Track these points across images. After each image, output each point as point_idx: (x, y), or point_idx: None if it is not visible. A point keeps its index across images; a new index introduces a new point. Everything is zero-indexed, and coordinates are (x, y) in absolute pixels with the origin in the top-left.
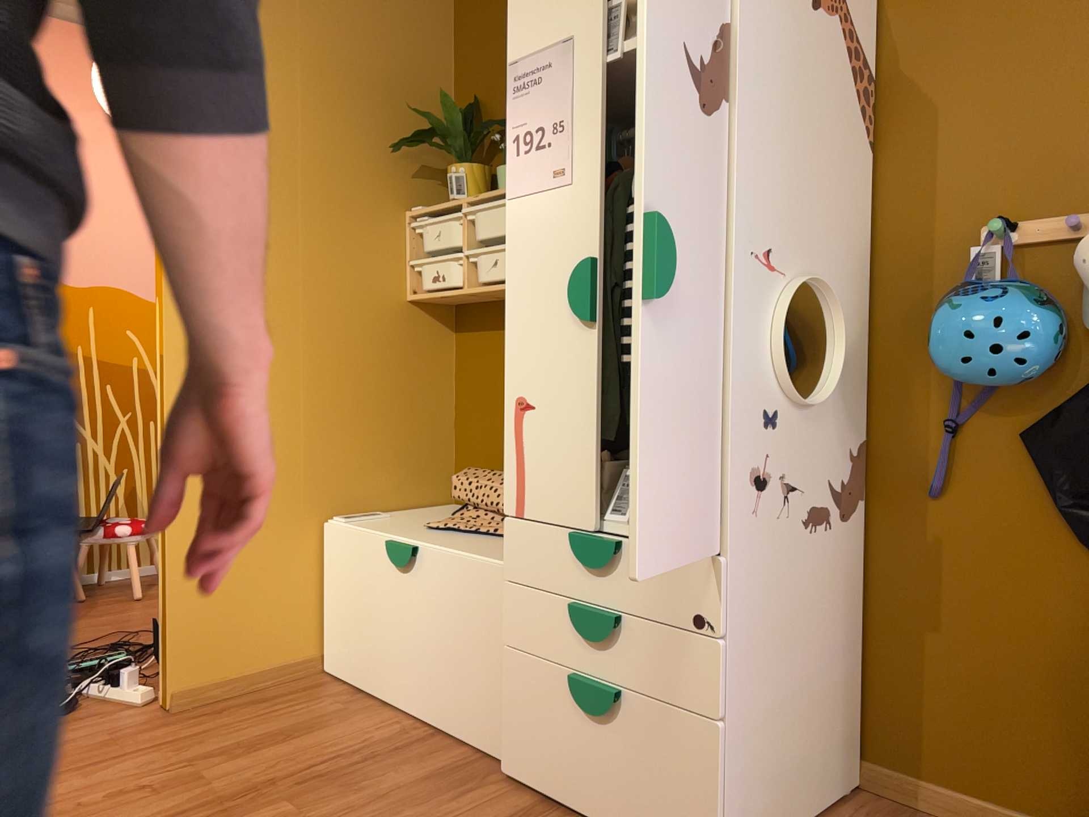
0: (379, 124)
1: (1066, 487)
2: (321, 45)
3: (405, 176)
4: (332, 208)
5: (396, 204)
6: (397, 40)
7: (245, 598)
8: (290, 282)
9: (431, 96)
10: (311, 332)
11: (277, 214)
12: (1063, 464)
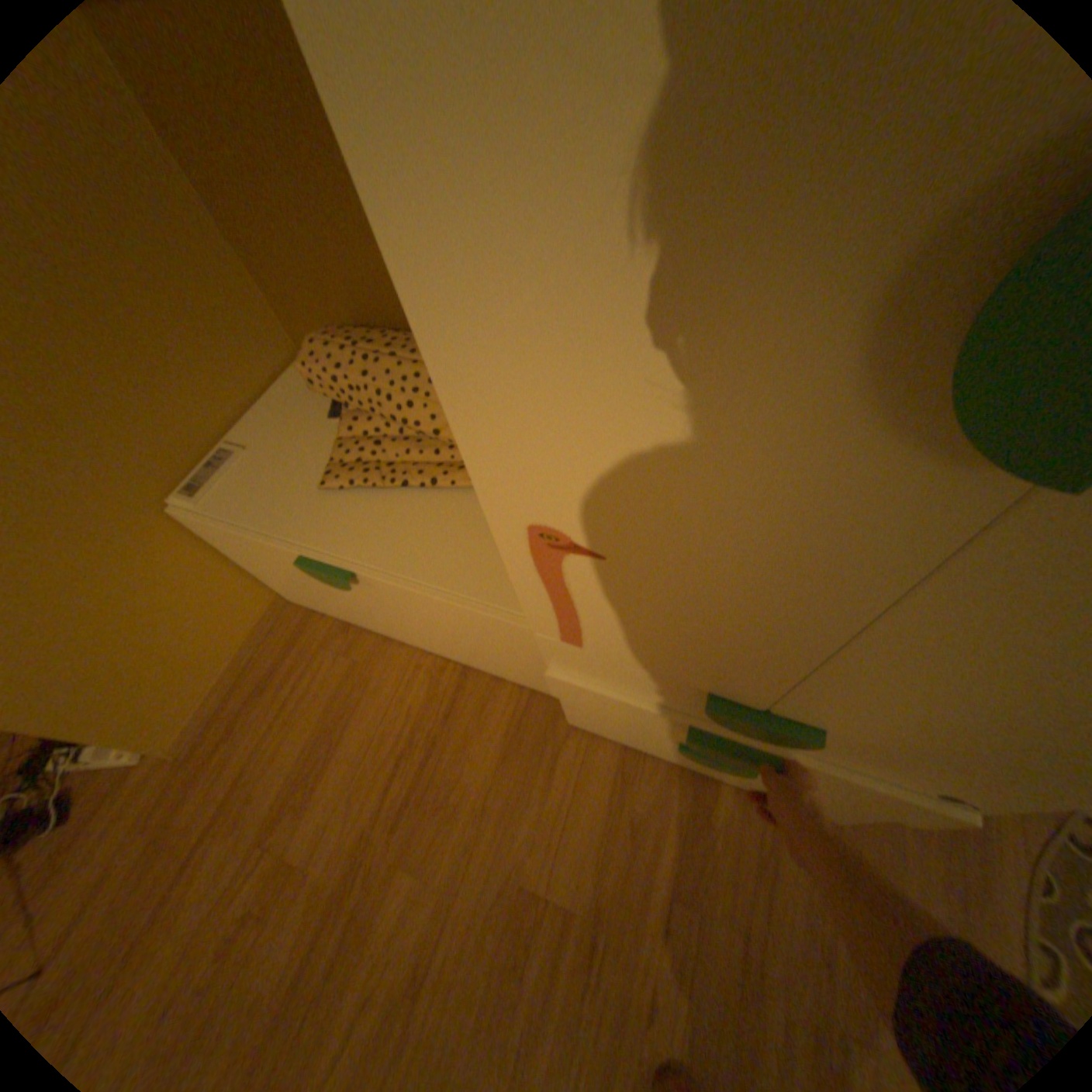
0: None
1: None
2: None
3: None
4: None
5: None
6: None
7: (150, 641)
8: None
9: None
10: None
11: None
12: None
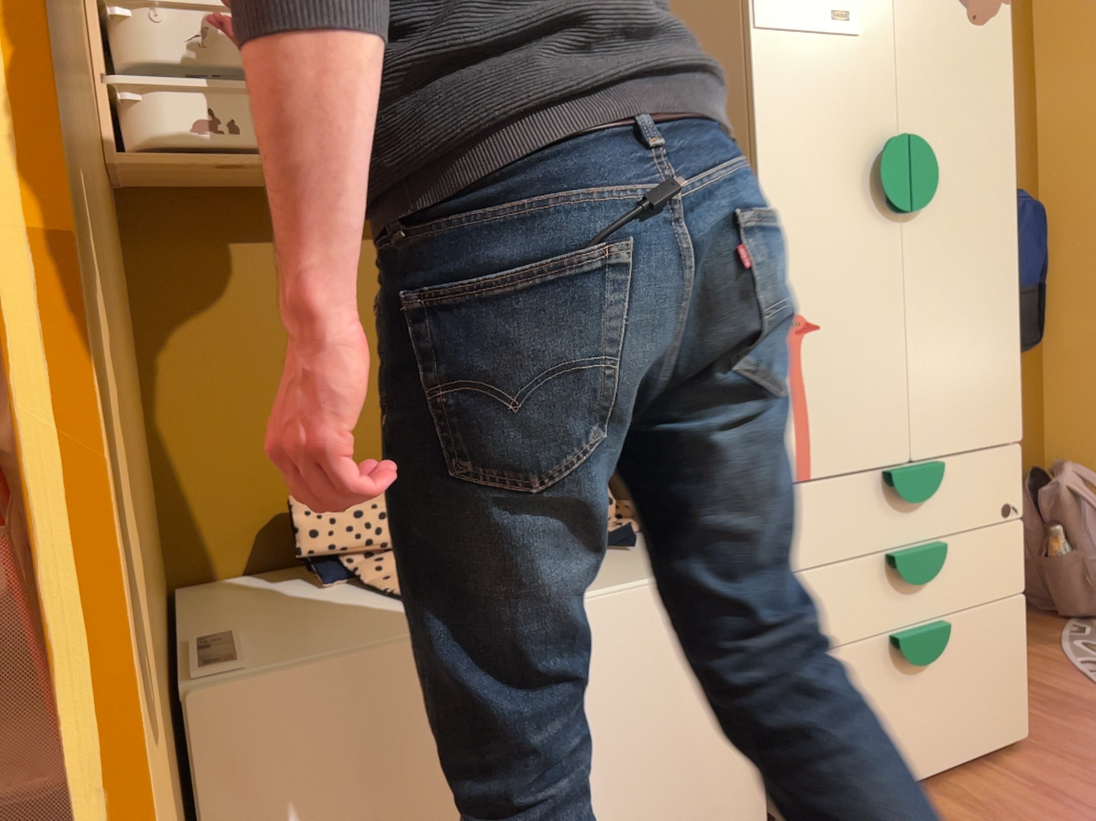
0: None
1: None
2: None
3: None
4: None
5: None
6: None
7: None
8: None
9: None
10: None
11: None
12: None
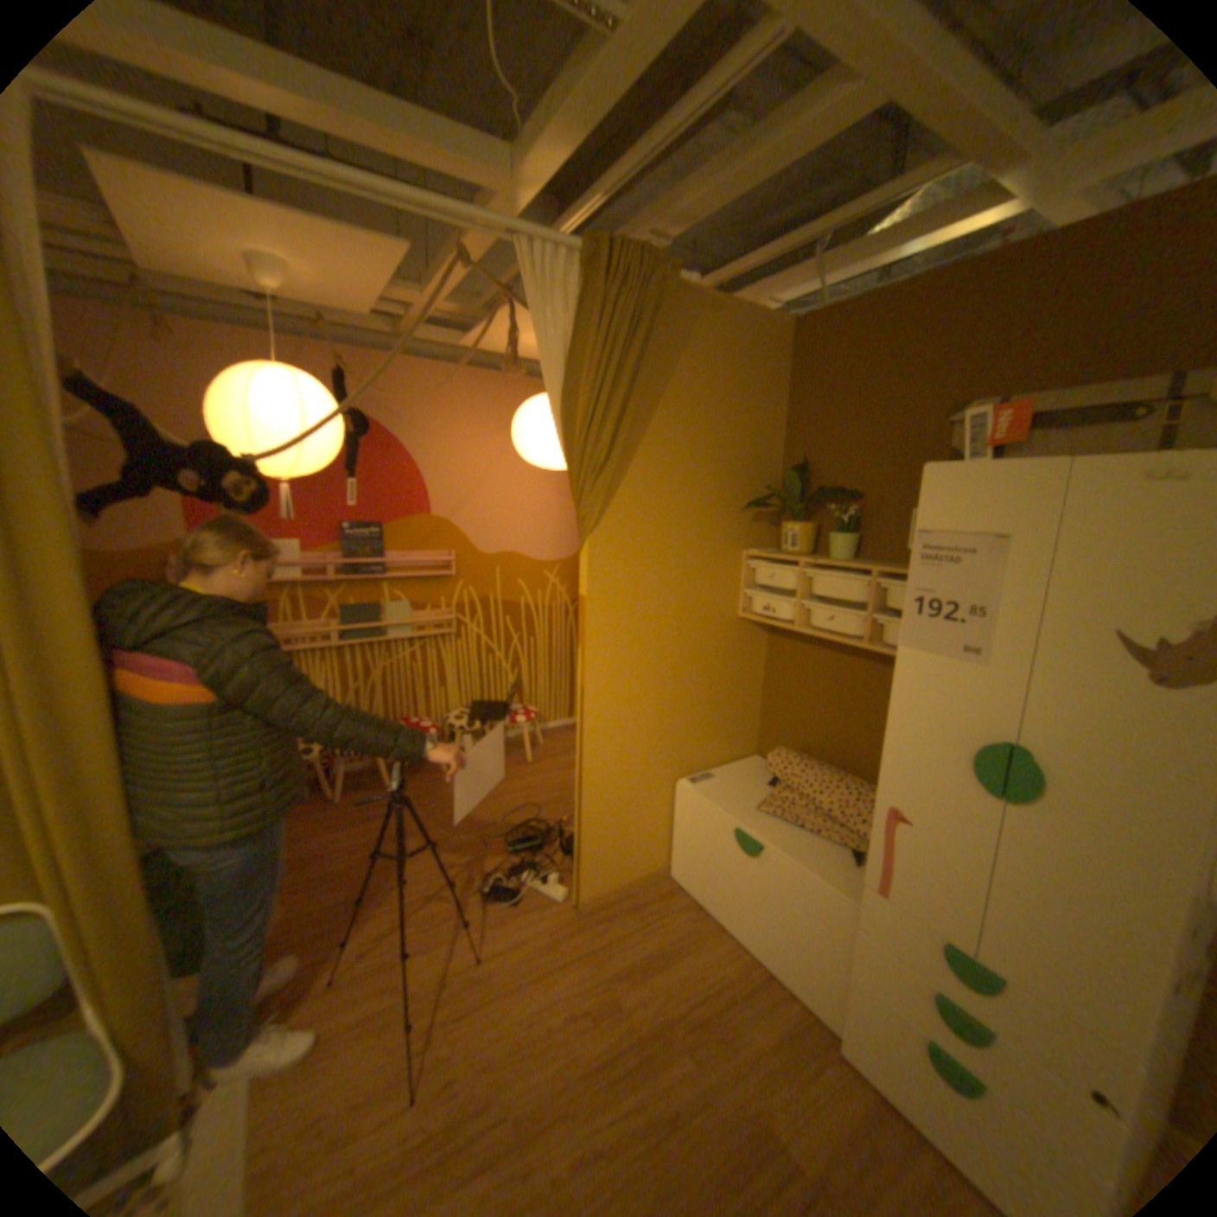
0: (728, 487)
1: None
2: (693, 433)
3: (743, 523)
4: (693, 559)
5: (736, 546)
6: (745, 415)
7: (627, 838)
8: (663, 620)
9: (766, 454)
10: (675, 653)
11: (658, 573)
12: None
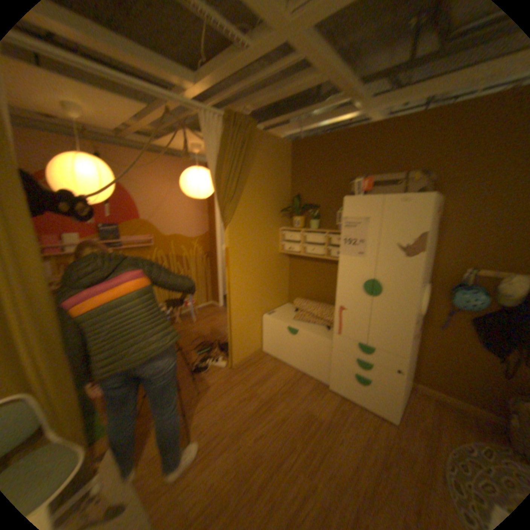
0: (274, 204)
1: (483, 335)
2: (261, 184)
3: (279, 217)
4: (264, 231)
5: (278, 226)
6: (278, 177)
7: (247, 338)
8: (255, 255)
9: (285, 192)
10: (260, 267)
11: (253, 237)
12: (483, 330)
